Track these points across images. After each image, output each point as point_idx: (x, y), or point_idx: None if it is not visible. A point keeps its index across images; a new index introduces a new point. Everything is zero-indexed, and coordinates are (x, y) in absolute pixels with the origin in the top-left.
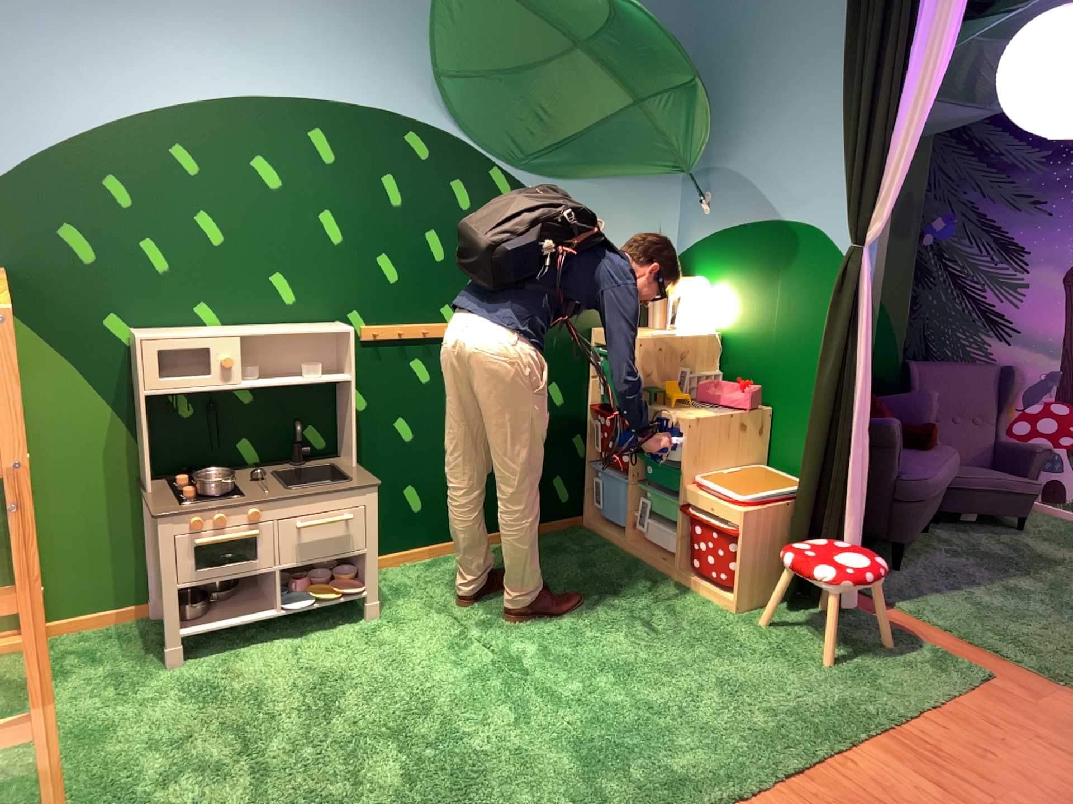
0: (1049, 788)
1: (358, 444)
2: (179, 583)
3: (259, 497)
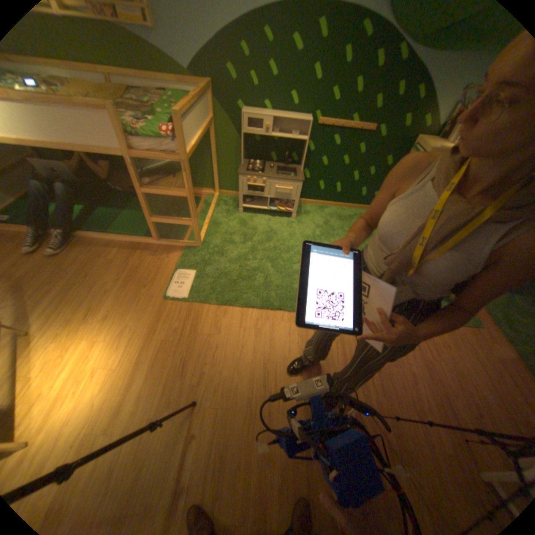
0: (459, 376)
1: (307, 163)
2: (240, 194)
3: (264, 176)
